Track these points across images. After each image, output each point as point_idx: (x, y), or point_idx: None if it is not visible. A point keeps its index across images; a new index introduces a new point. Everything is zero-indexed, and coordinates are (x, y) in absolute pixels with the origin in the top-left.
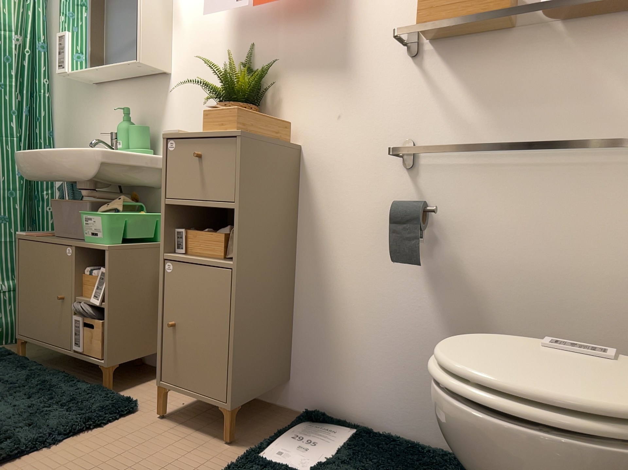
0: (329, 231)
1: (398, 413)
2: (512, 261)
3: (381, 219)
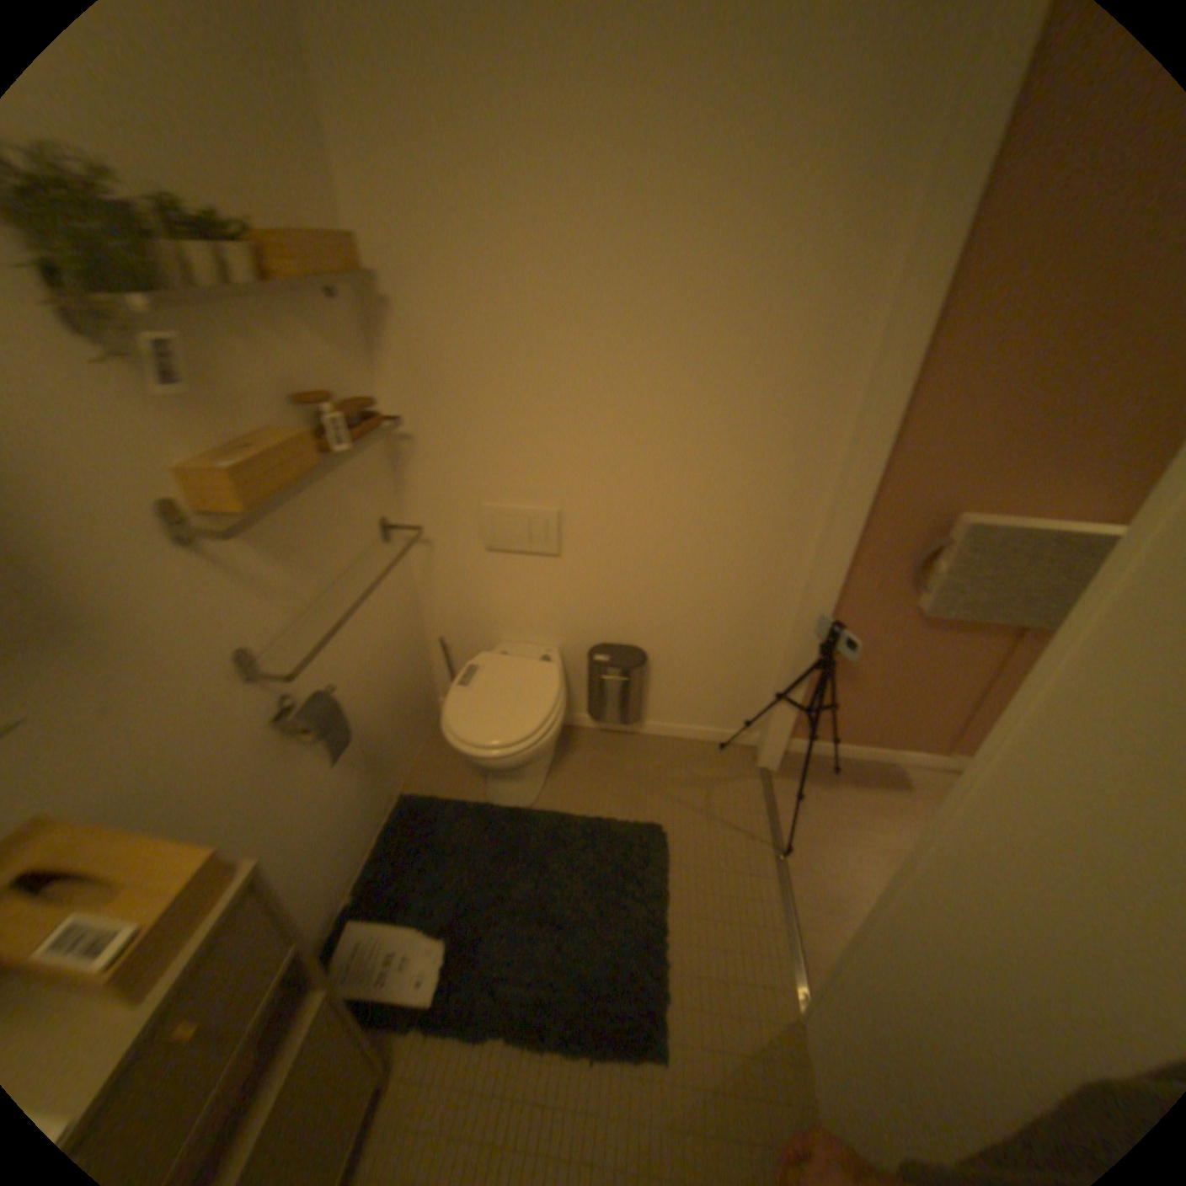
0: None
1: (343, 869)
2: (355, 672)
3: (253, 760)
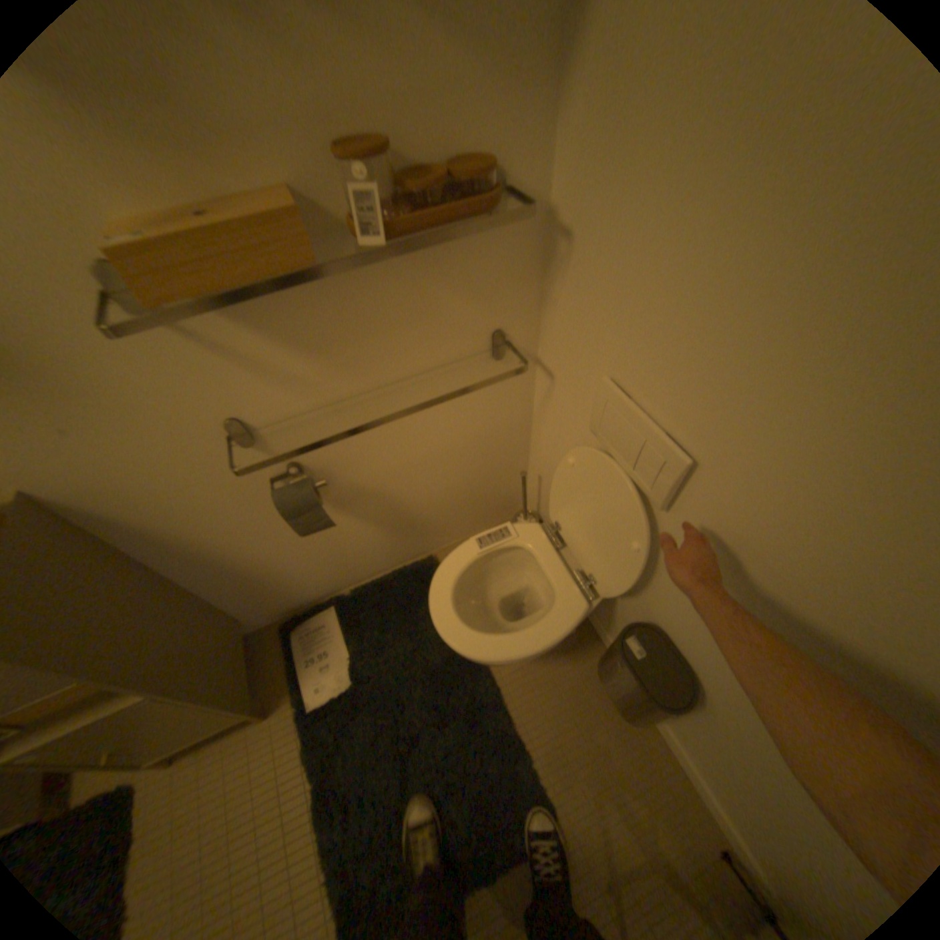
0: (184, 534)
1: (352, 575)
2: (399, 462)
3: (247, 496)
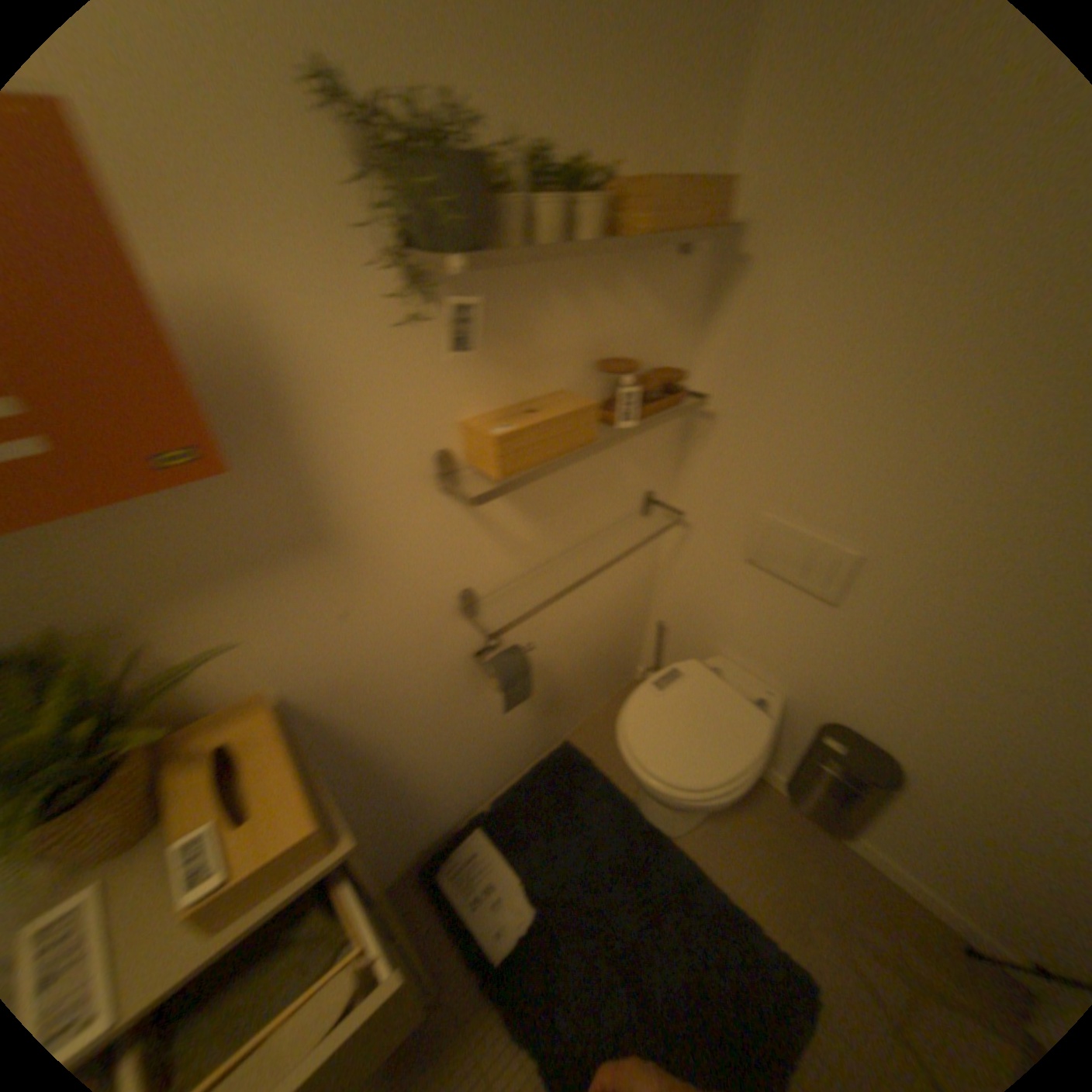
0: (381, 737)
1: (495, 781)
2: (565, 627)
3: (448, 679)
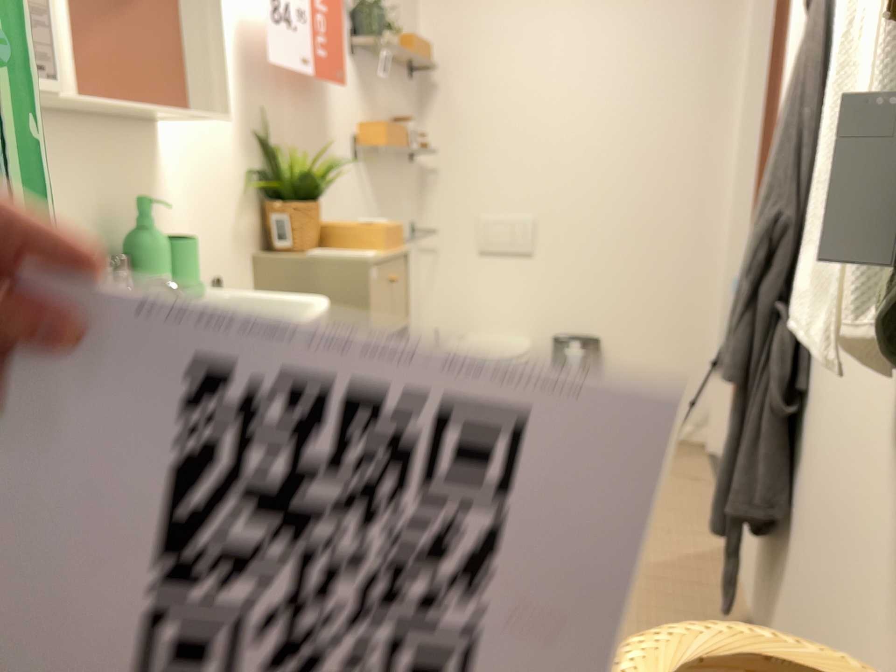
0: None
1: None
2: None
3: None
